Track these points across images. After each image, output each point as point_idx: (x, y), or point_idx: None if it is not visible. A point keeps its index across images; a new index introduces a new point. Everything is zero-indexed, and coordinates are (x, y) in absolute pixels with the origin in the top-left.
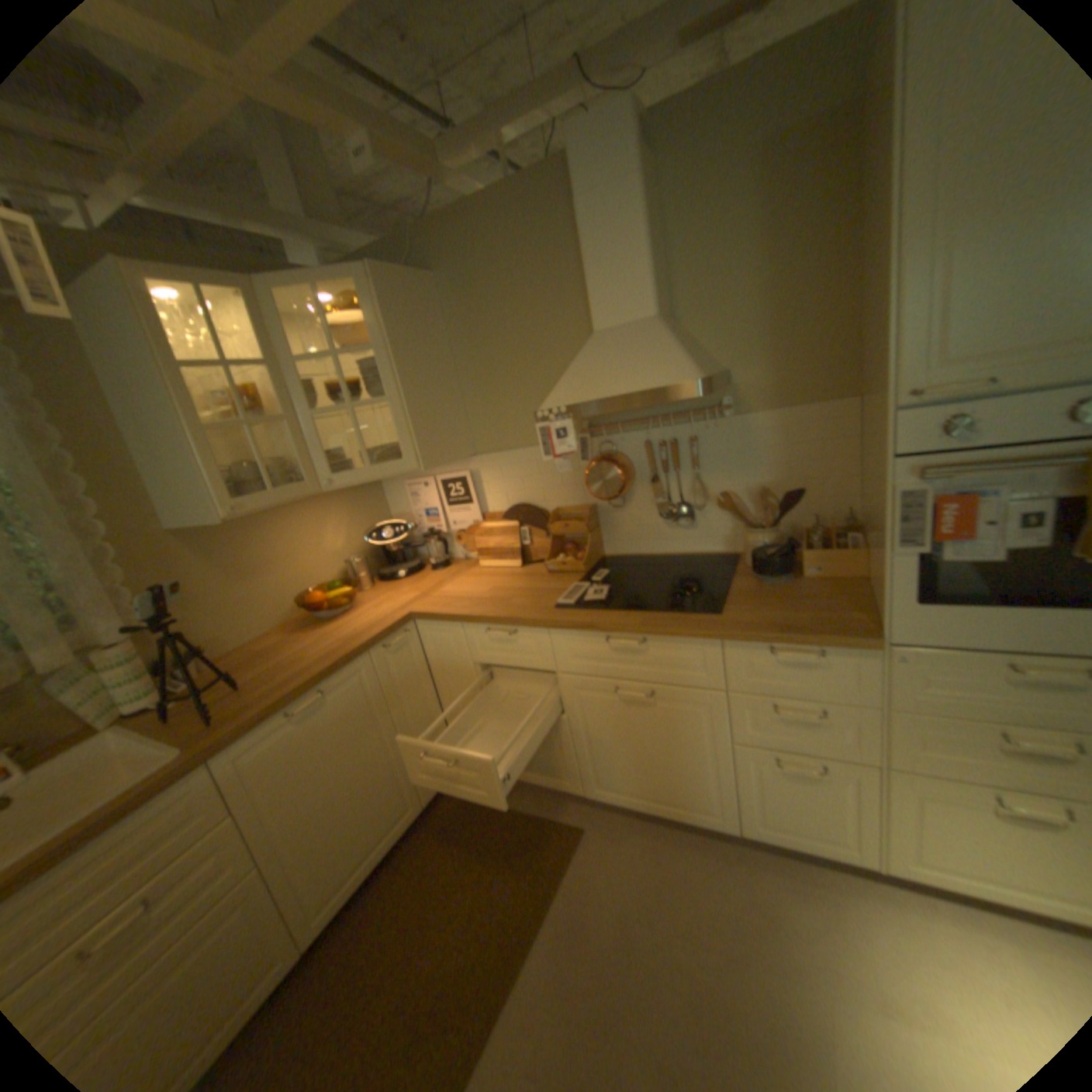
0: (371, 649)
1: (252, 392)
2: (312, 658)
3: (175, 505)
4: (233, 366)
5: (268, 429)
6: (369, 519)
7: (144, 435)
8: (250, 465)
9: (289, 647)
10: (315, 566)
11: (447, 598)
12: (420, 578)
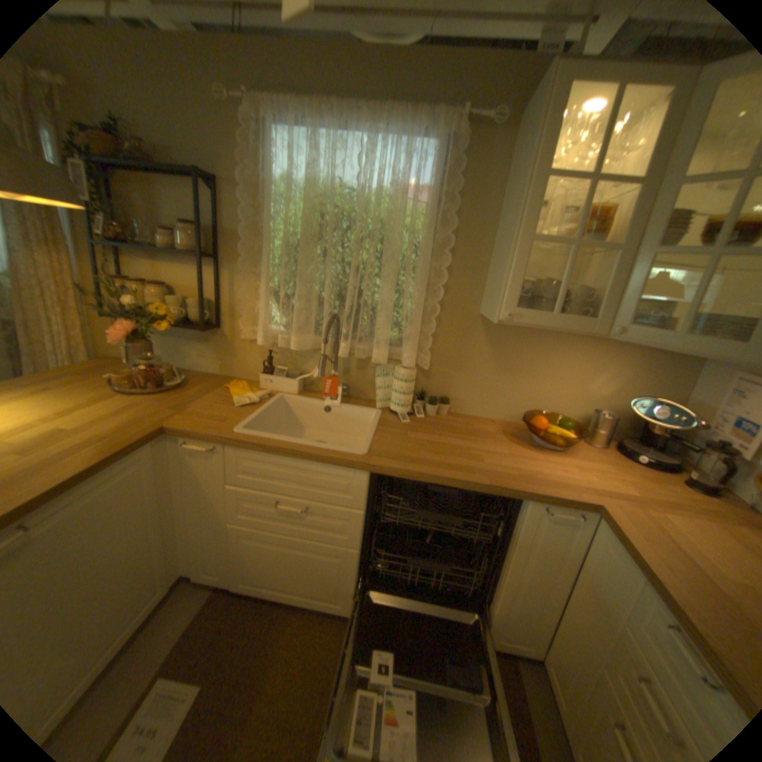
0: (534, 501)
1: (618, 215)
2: (488, 464)
3: (491, 295)
4: (615, 183)
5: (607, 256)
6: (659, 386)
7: (504, 234)
8: (559, 282)
9: (491, 441)
10: (569, 396)
11: (664, 532)
12: (662, 479)
